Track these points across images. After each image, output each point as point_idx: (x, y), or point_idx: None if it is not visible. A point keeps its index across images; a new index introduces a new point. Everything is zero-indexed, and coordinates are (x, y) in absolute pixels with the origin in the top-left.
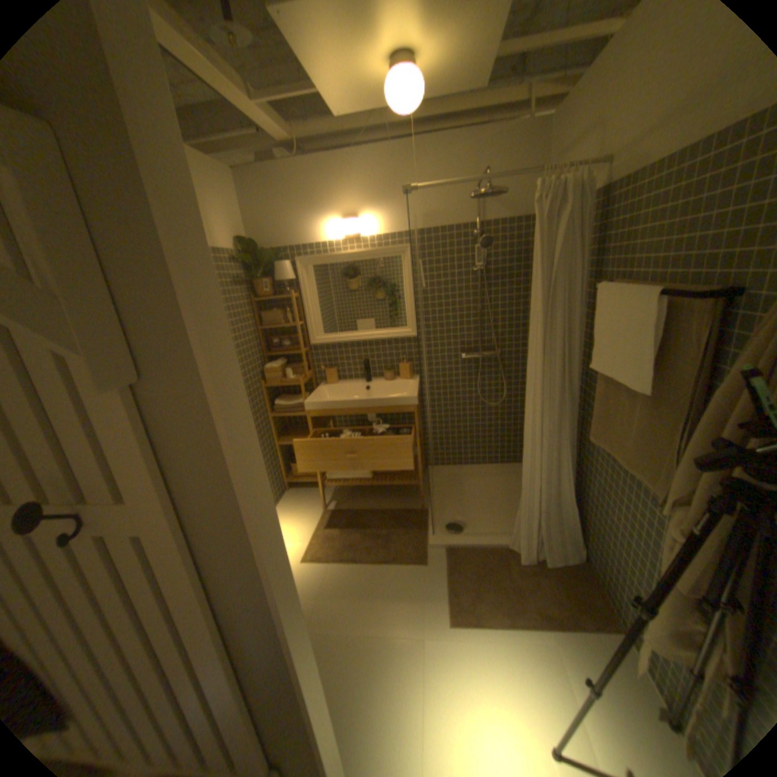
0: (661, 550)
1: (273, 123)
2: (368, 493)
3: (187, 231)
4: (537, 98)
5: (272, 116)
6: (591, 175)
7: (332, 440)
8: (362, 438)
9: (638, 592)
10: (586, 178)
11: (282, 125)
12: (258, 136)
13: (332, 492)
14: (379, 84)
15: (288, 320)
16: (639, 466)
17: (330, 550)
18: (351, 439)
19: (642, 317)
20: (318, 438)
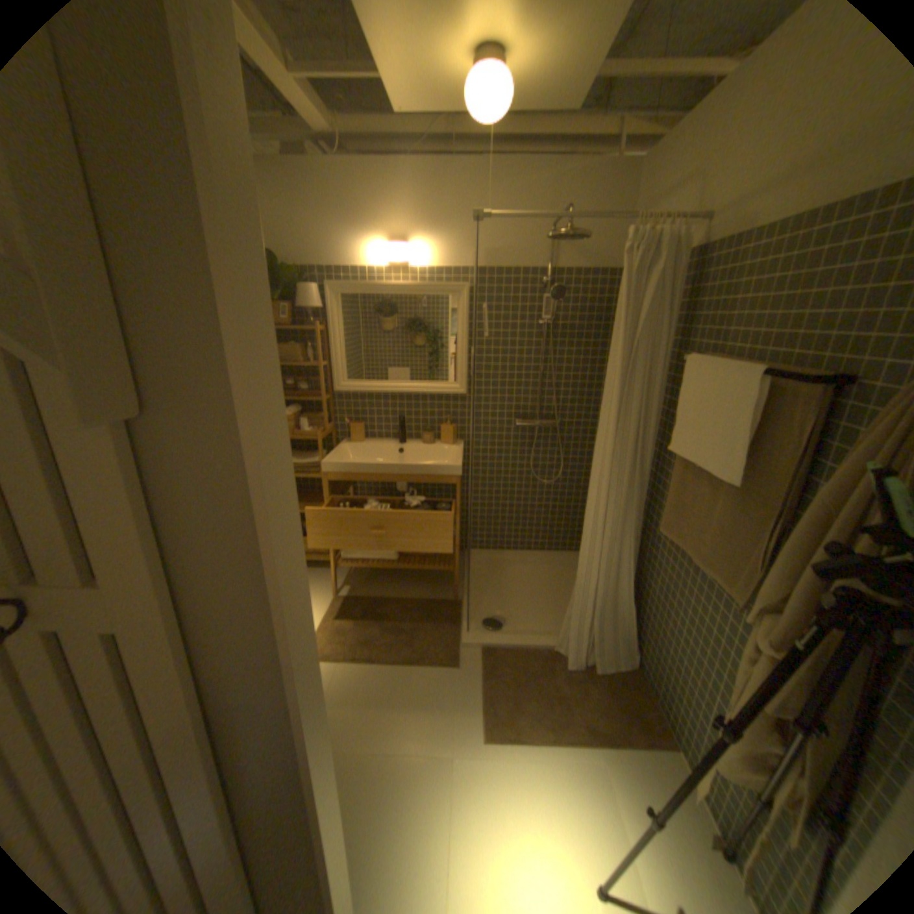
0: (731, 660)
1: (313, 108)
2: (390, 578)
3: (237, 210)
4: (628, 135)
5: (313, 98)
6: (685, 232)
7: (352, 510)
8: (389, 511)
9: (699, 706)
10: (679, 234)
11: (323, 113)
12: (290, 122)
13: (345, 574)
14: (457, 82)
15: (308, 357)
16: (717, 565)
17: (341, 646)
18: (377, 511)
19: (740, 398)
20: (335, 507)
